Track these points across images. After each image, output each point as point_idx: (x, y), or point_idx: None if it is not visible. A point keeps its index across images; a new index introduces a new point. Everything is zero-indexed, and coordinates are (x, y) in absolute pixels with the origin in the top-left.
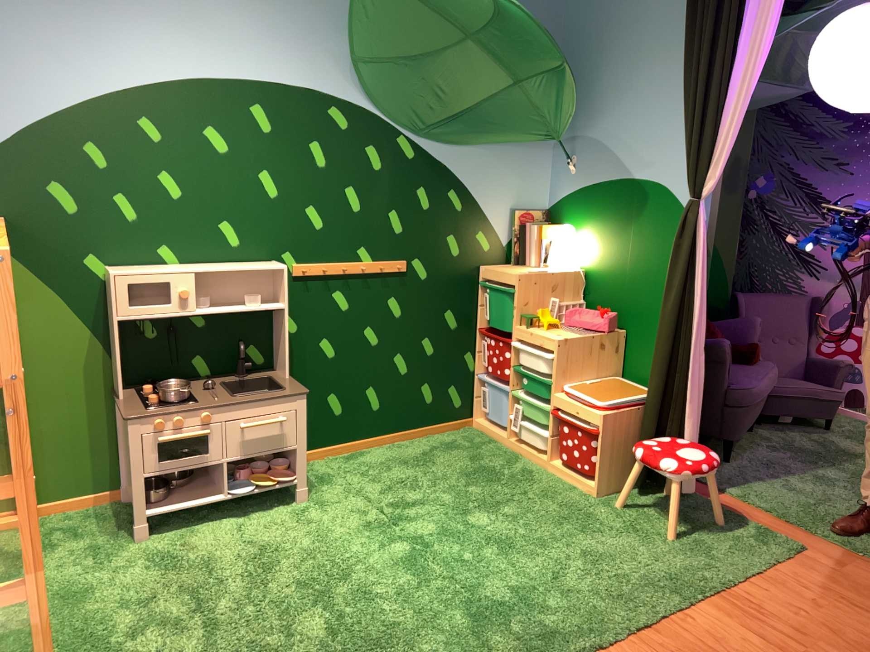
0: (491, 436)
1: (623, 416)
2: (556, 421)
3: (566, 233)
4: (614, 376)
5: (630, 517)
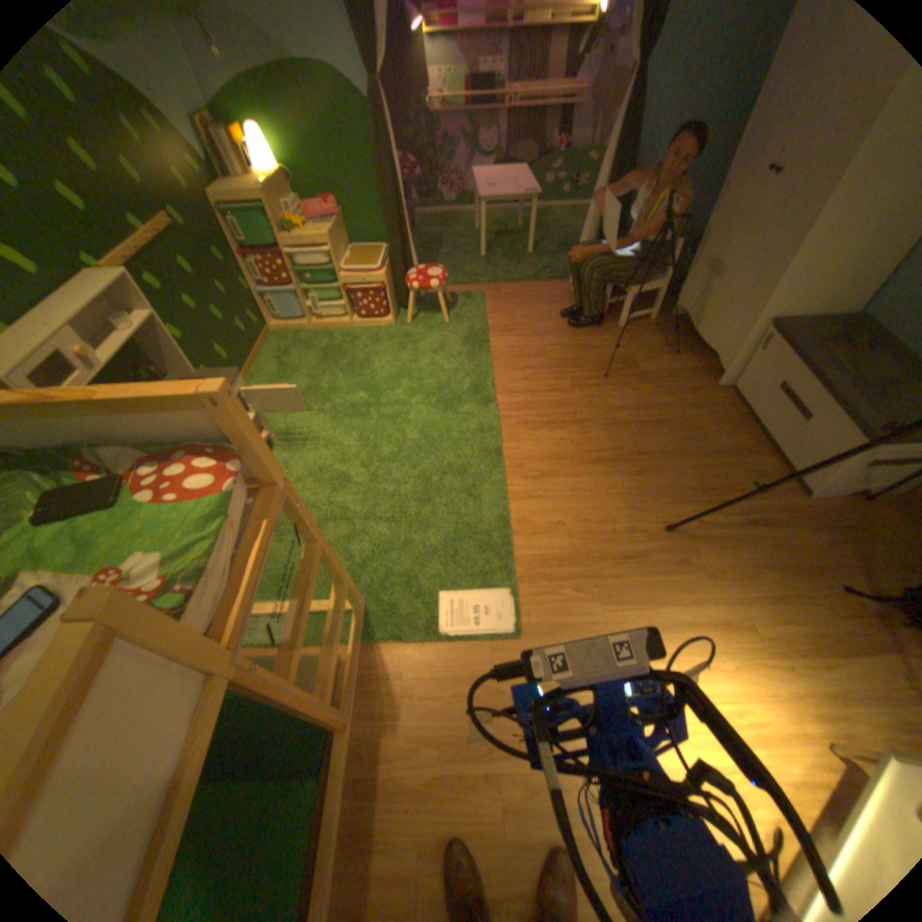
0: (295, 330)
1: (388, 269)
2: (346, 295)
3: (256, 131)
4: (348, 246)
5: (424, 325)
